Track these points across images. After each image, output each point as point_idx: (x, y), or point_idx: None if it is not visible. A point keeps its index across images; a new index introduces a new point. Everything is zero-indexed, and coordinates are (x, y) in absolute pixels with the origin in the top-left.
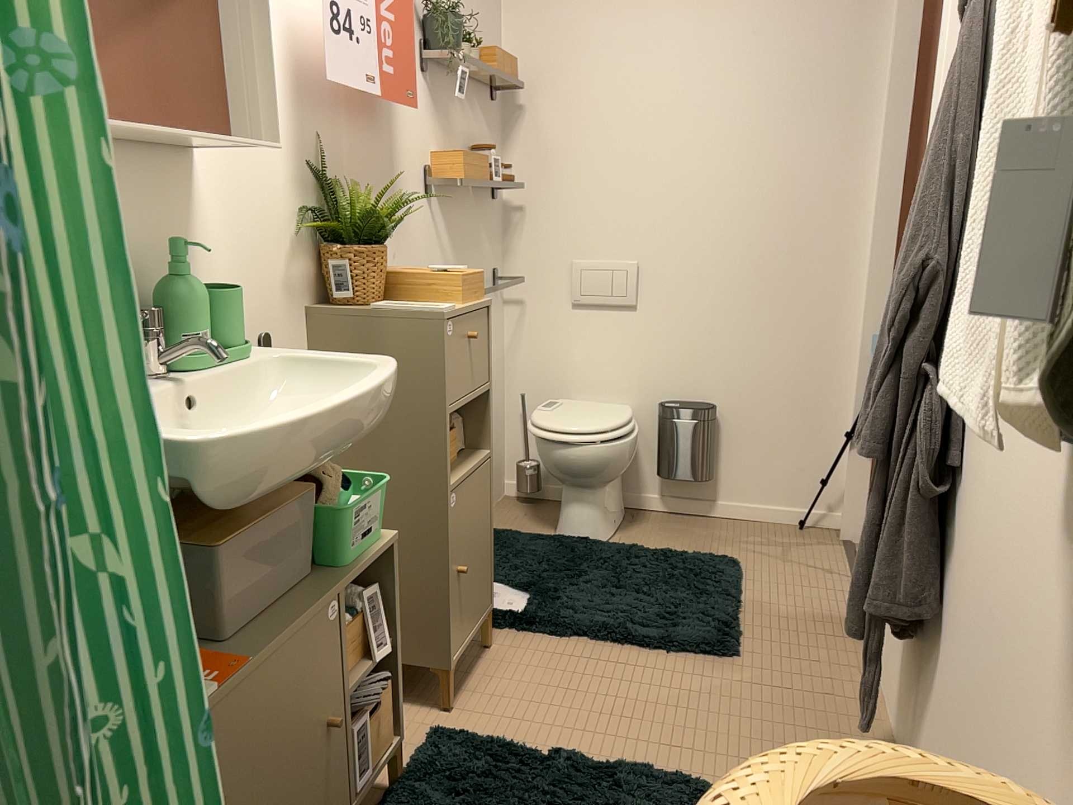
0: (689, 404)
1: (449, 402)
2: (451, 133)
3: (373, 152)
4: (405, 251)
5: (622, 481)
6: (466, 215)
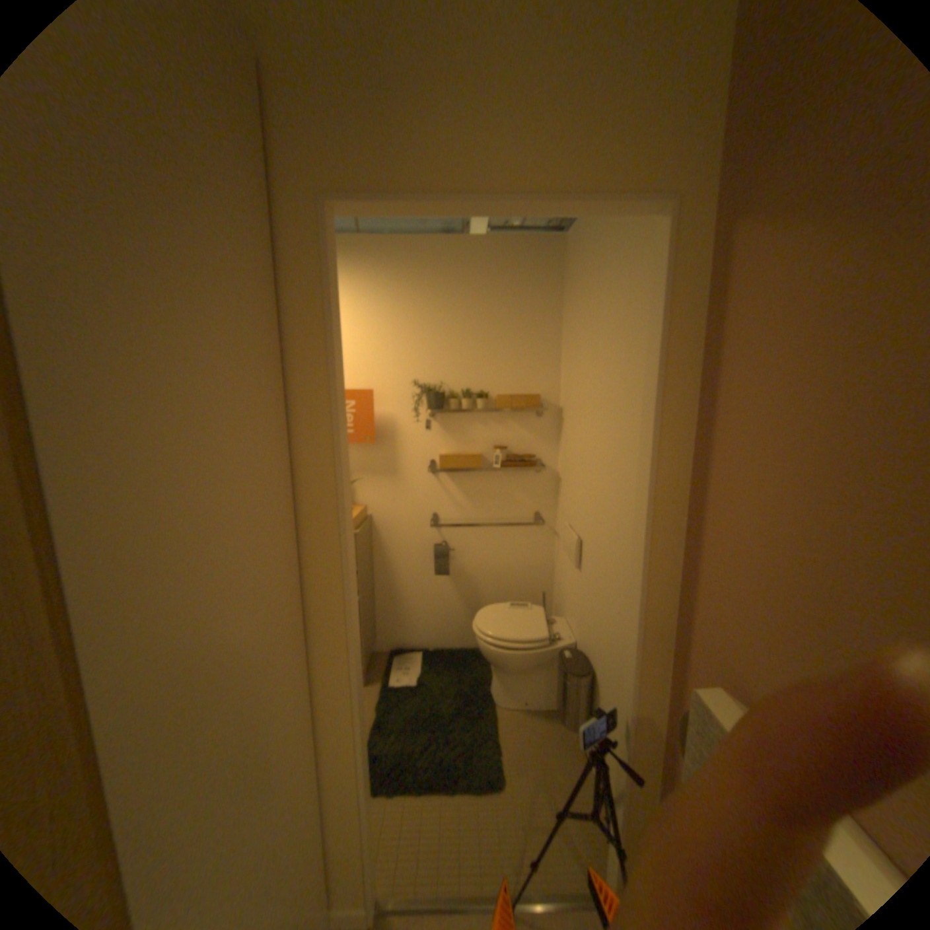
0: (580, 663)
1: None
2: (466, 440)
3: (373, 457)
4: (403, 498)
5: (555, 685)
6: (486, 481)
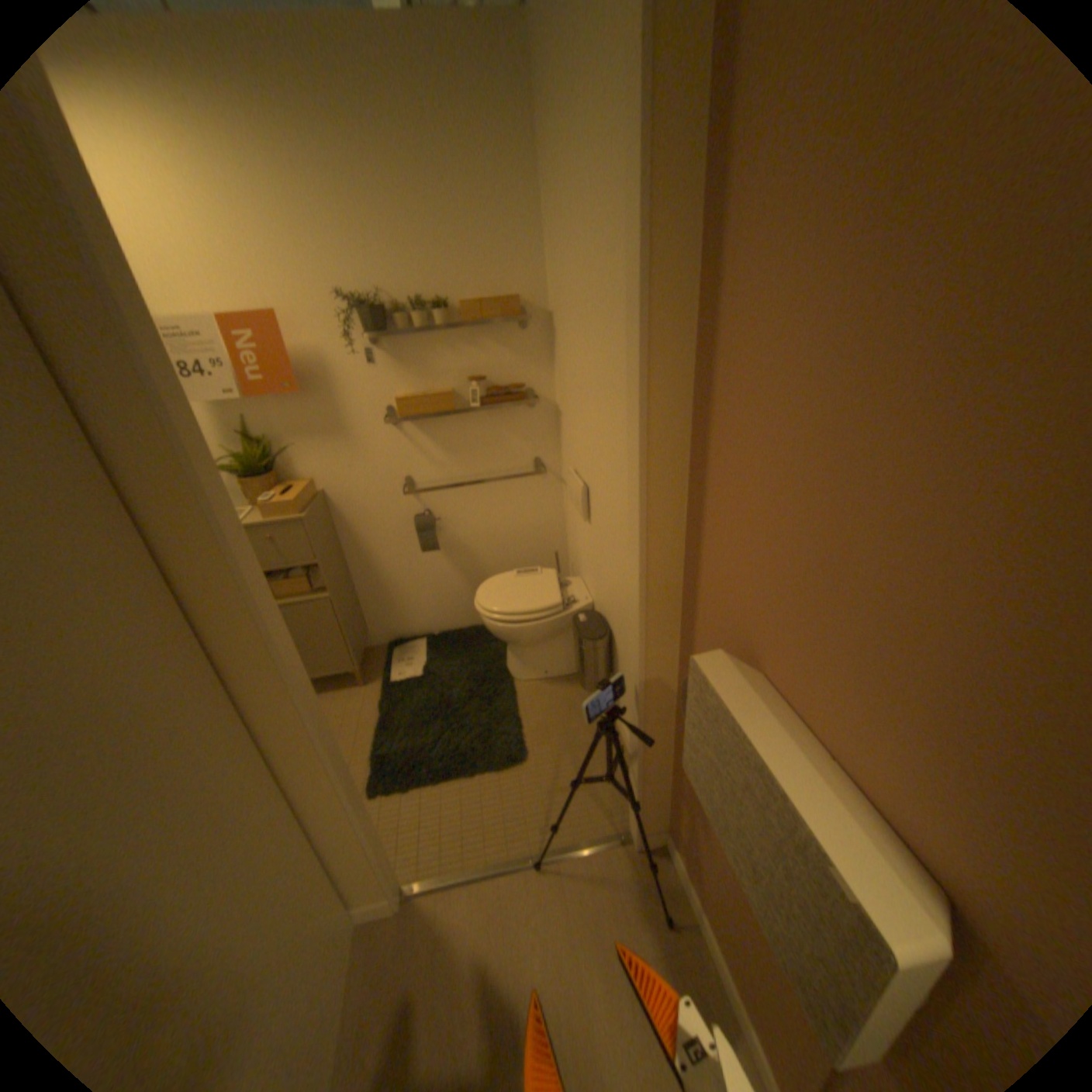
0: (595, 624)
1: None
2: (429, 373)
3: (303, 412)
4: (359, 463)
5: (574, 649)
6: (466, 426)
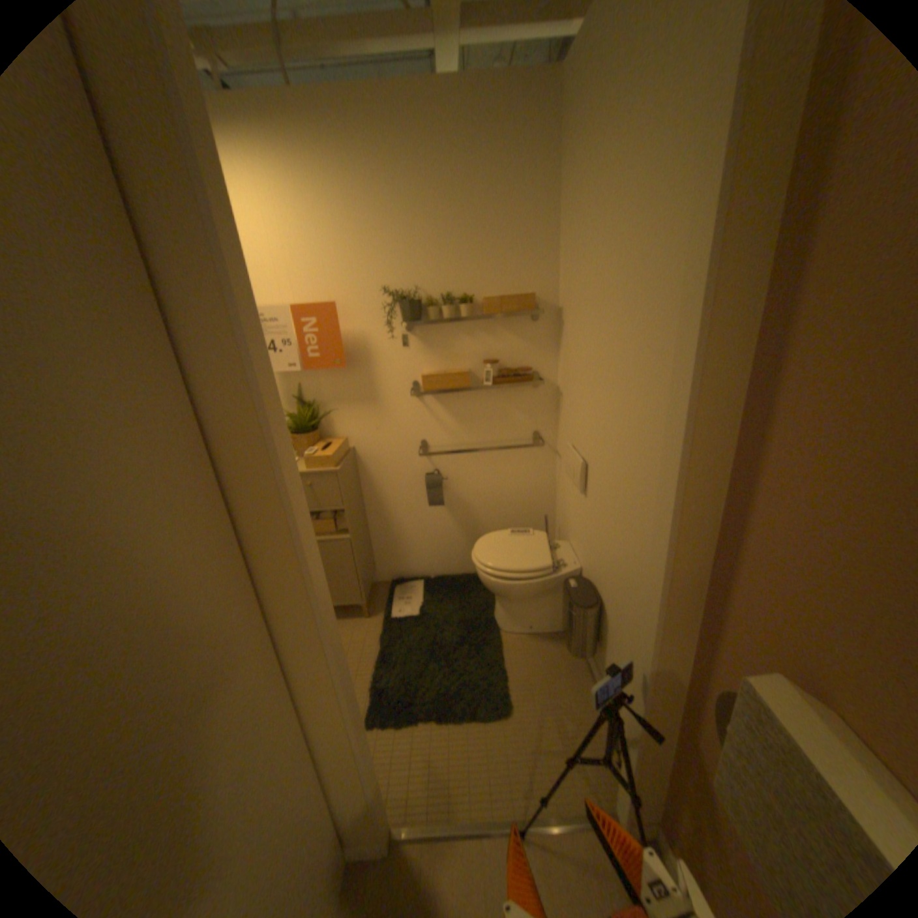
0: (586, 592)
1: None
2: (451, 354)
3: (346, 383)
4: (385, 426)
5: (559, 609)
6: (477, 400)
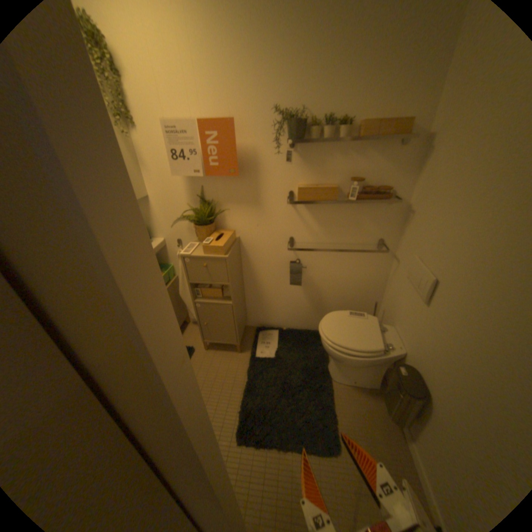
0: (416, 381)
1: (187, 280)
2: (323, 170)
3: (236, 187)
4: (263, 223)
5: (380, 374)
6: (338, 209)
